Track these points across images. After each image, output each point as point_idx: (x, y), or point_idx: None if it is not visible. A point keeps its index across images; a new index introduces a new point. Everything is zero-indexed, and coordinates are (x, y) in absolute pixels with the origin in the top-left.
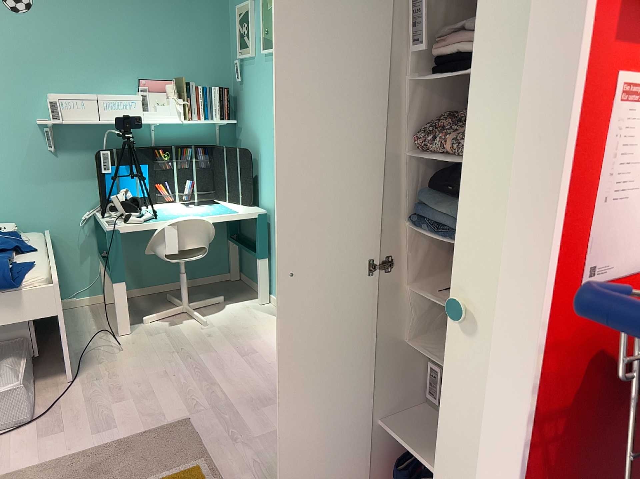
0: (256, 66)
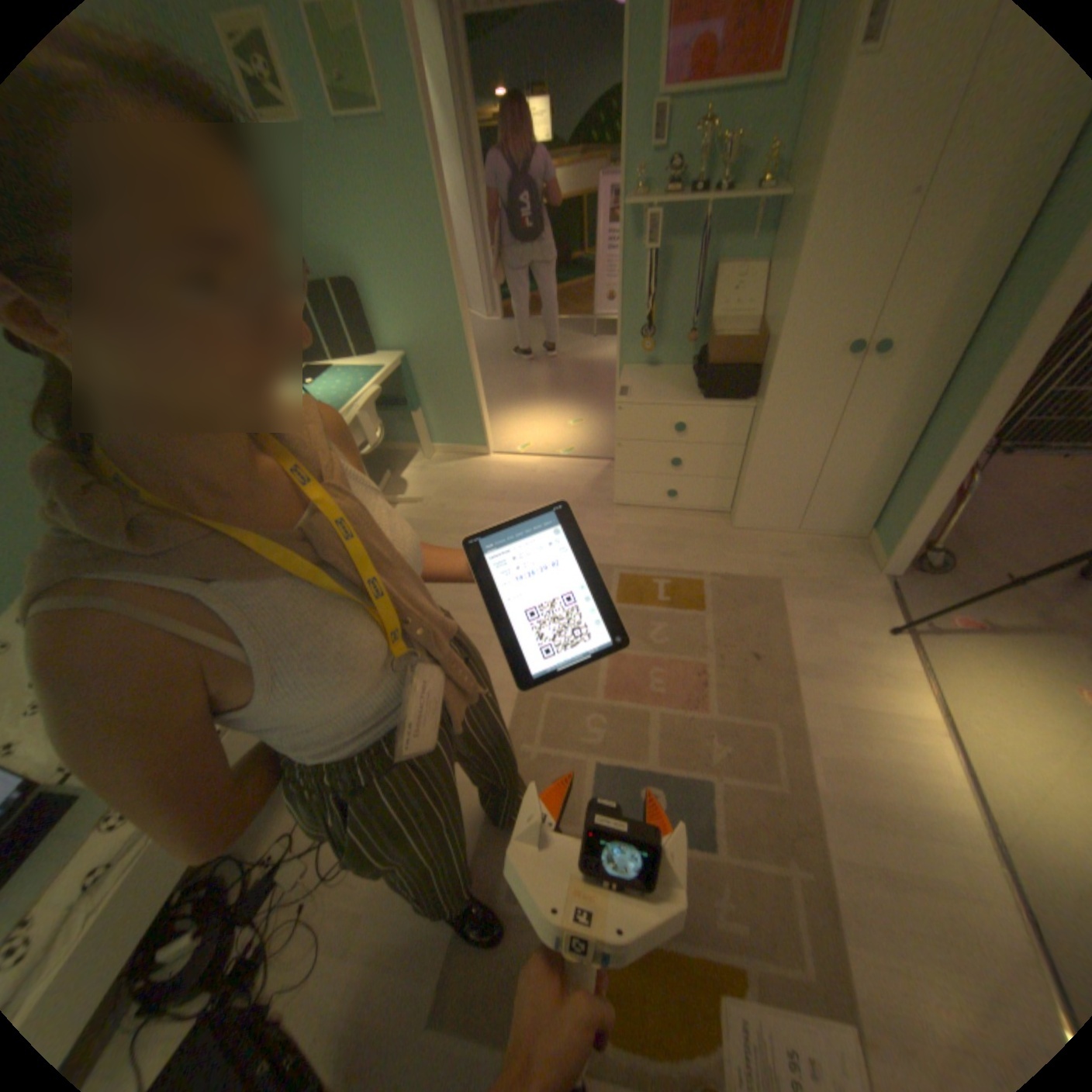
0: (310, 139)
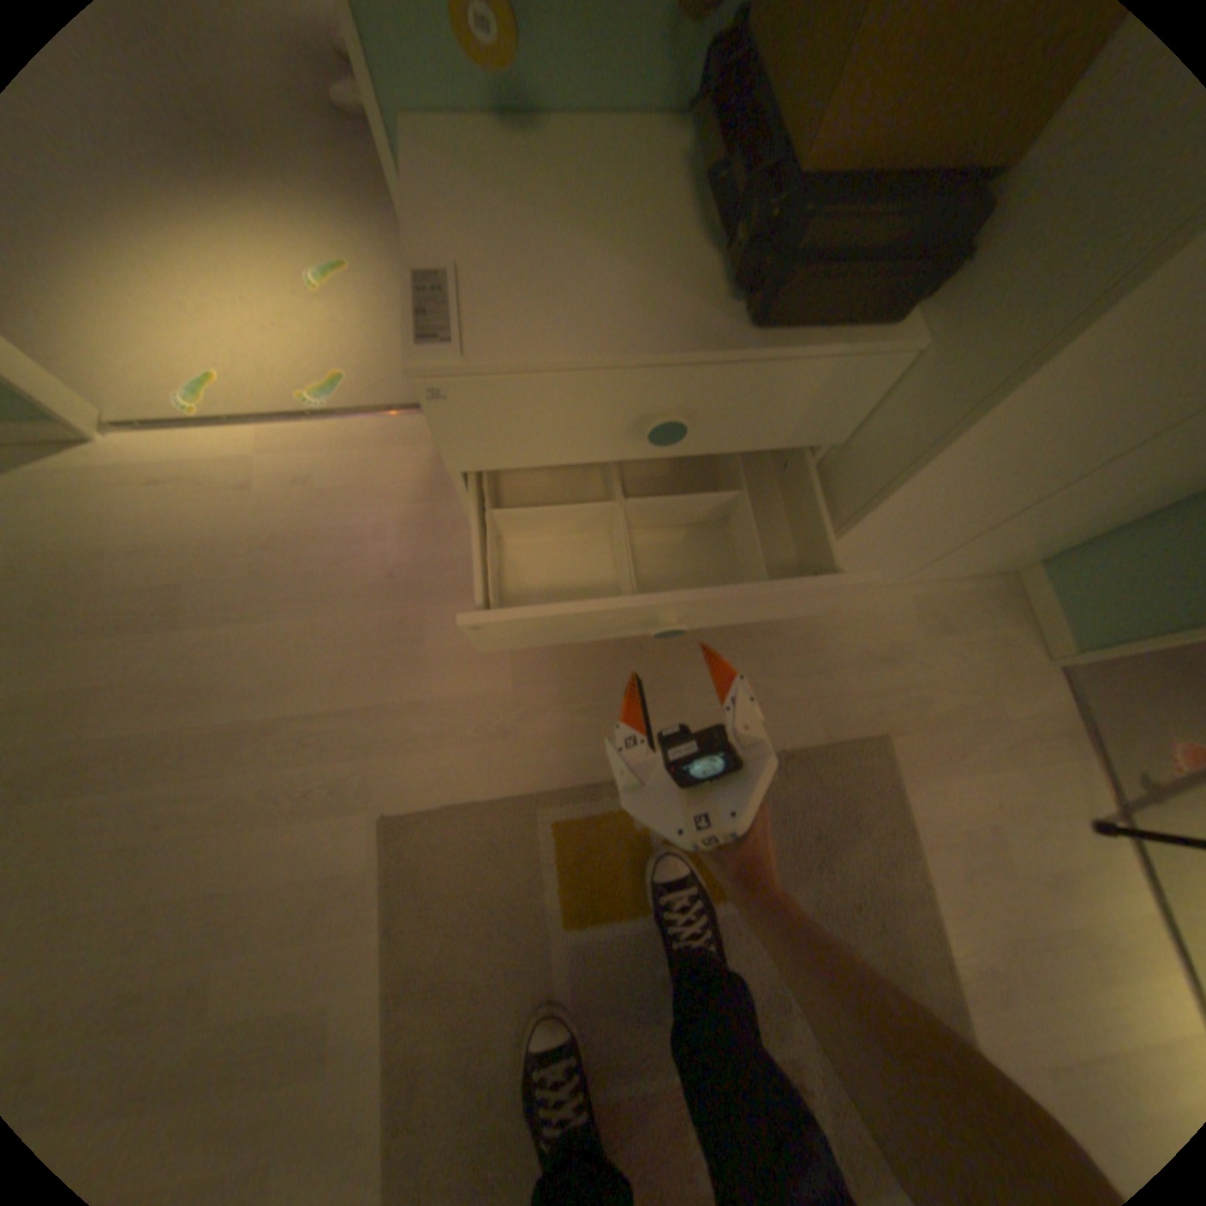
0: None
